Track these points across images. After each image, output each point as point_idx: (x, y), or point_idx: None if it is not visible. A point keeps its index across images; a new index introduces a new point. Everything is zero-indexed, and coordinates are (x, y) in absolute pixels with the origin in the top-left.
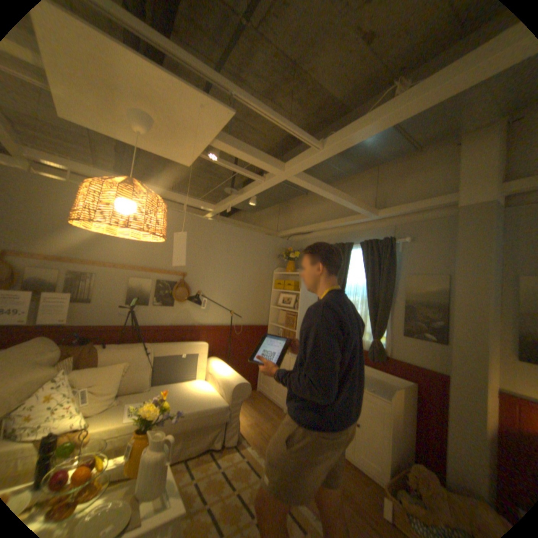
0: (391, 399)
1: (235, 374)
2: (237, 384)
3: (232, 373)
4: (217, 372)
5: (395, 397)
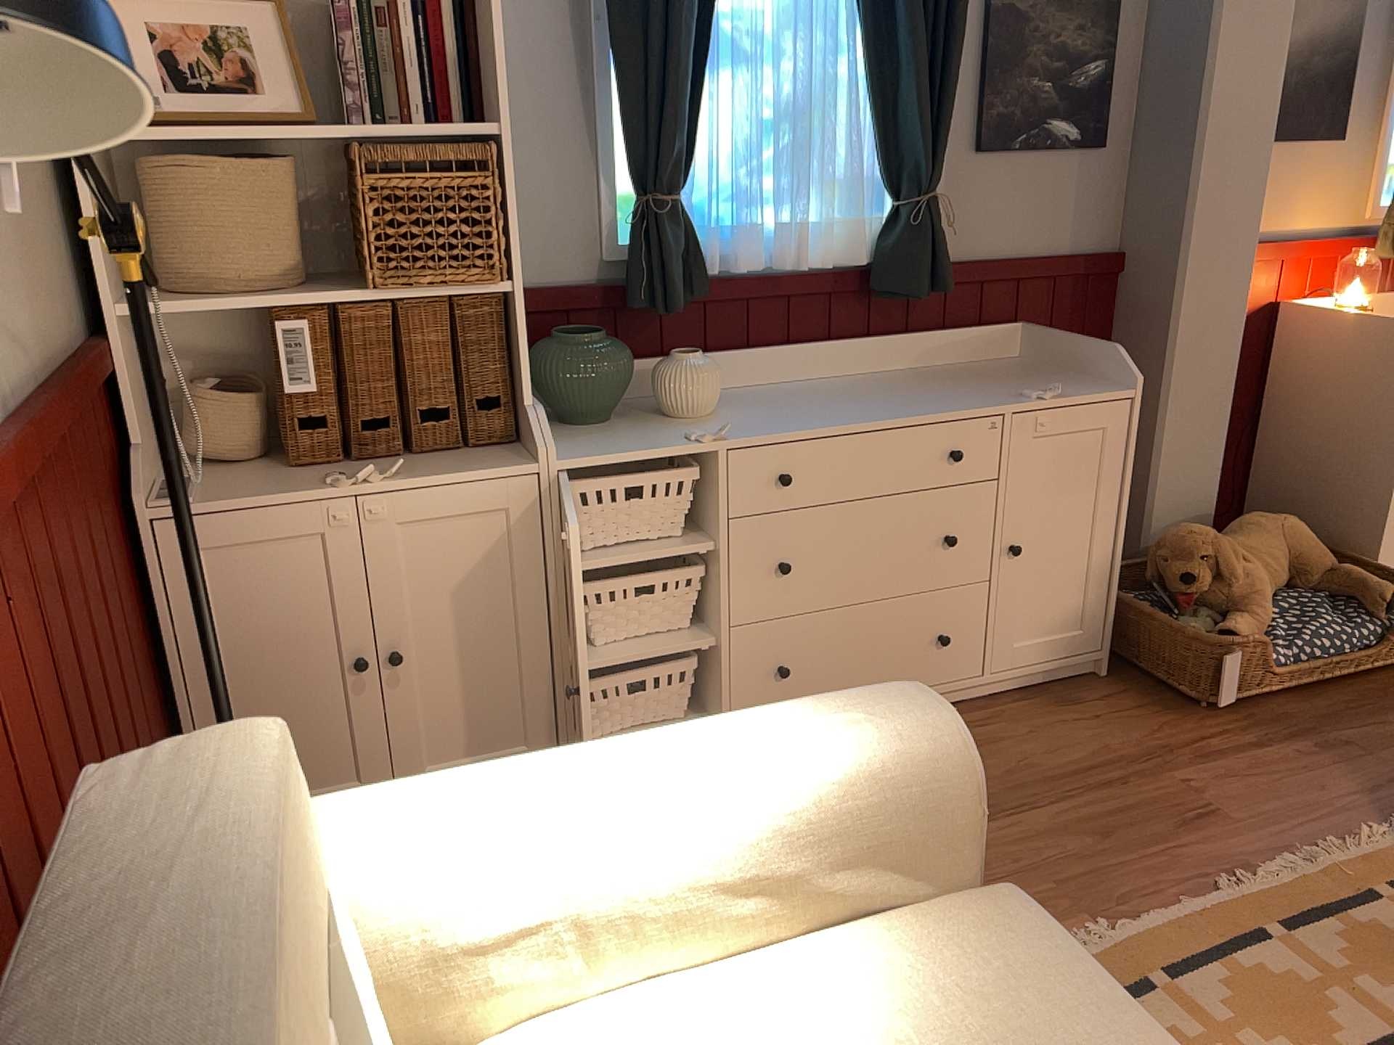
0: (1109, 386)
1: (776, 725)
2: (950, 731)
3: (739, 734)
4: (605, 851)
5: (1077, 378)
